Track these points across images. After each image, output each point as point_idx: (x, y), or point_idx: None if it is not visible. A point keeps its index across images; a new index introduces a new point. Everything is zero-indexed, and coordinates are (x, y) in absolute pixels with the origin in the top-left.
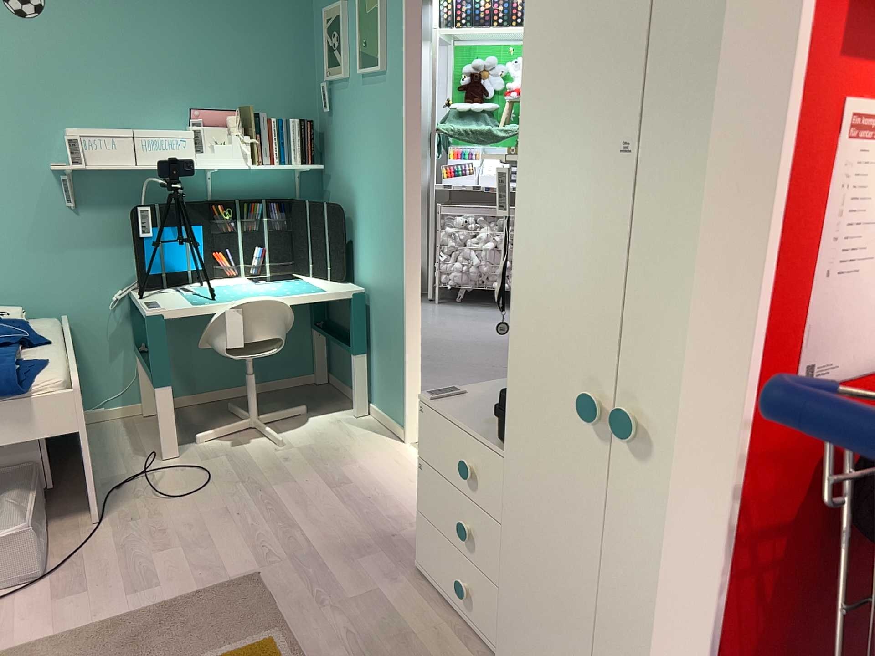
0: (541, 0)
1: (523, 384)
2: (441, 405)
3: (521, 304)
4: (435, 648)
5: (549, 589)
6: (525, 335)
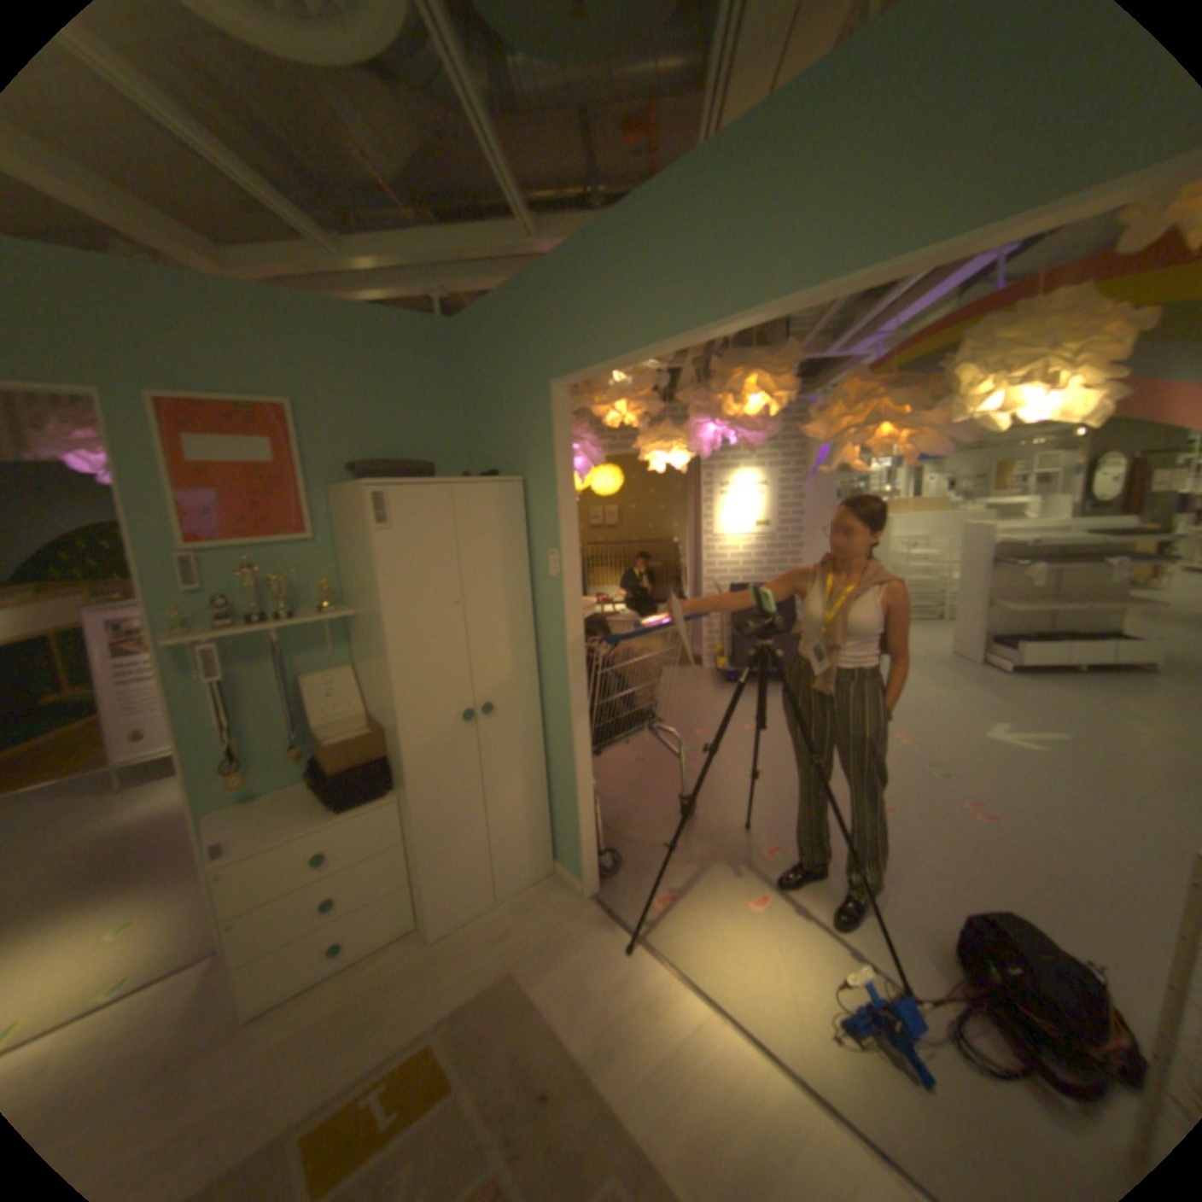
0: (390, 547)
1: (414, 739)
2: (245, 852)
3: (394, 702)
4: (358, 990)
5: (455, 824)
6: (410, 713)
